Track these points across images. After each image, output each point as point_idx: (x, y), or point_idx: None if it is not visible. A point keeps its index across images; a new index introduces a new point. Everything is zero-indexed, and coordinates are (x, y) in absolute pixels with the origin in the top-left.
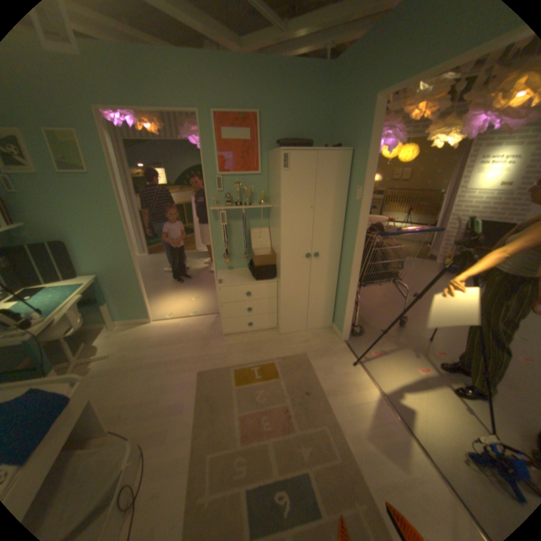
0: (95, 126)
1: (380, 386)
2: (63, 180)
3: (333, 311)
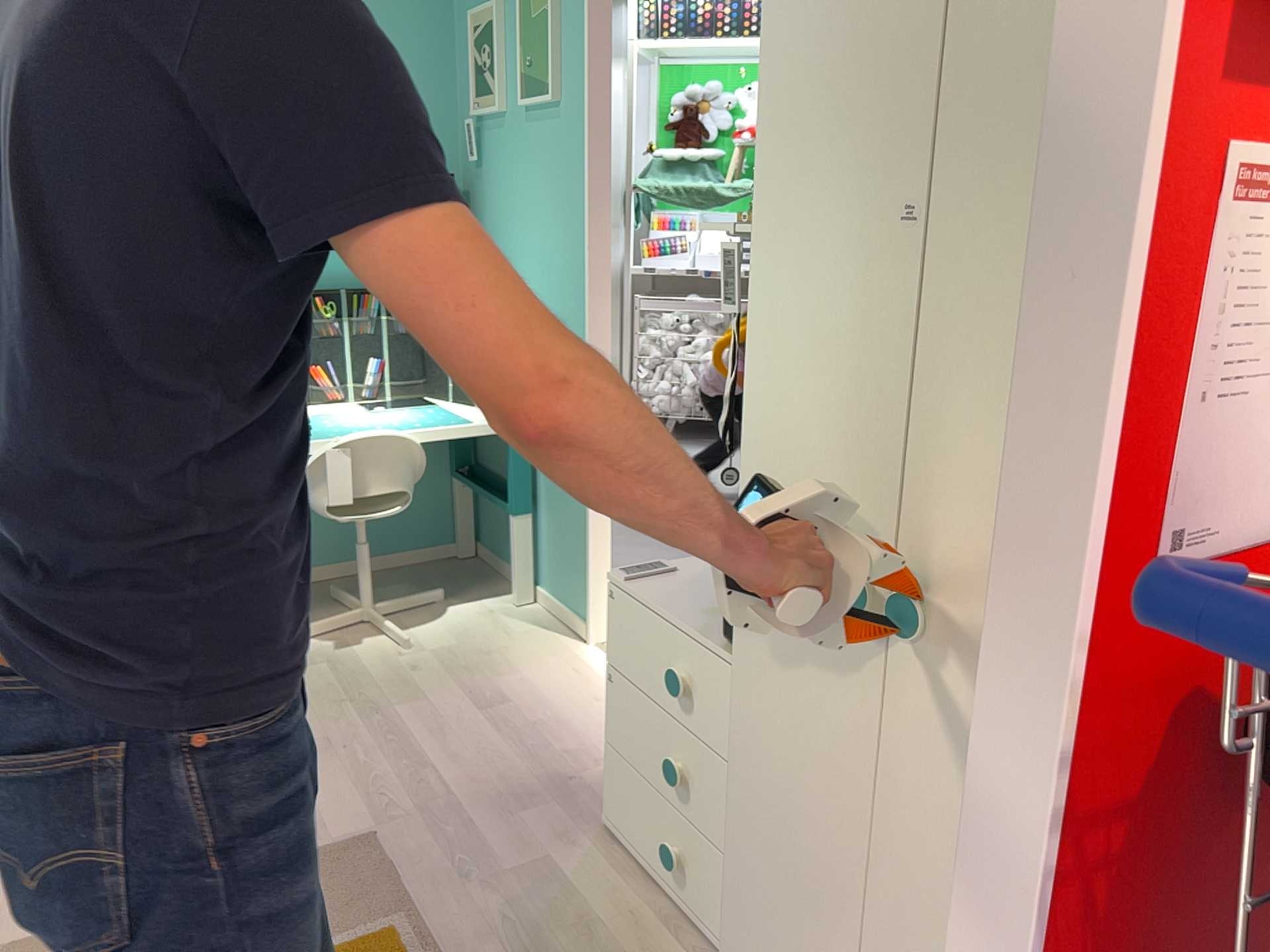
0: None
1: None
2: (529, 126)
3: None
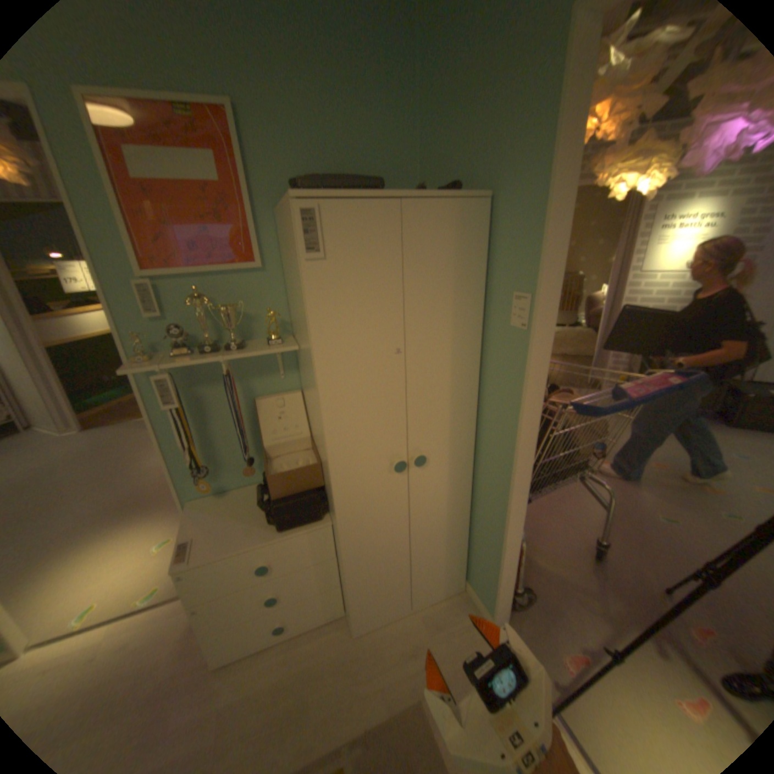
0: None
1: None
2: None
3: (468, 560)
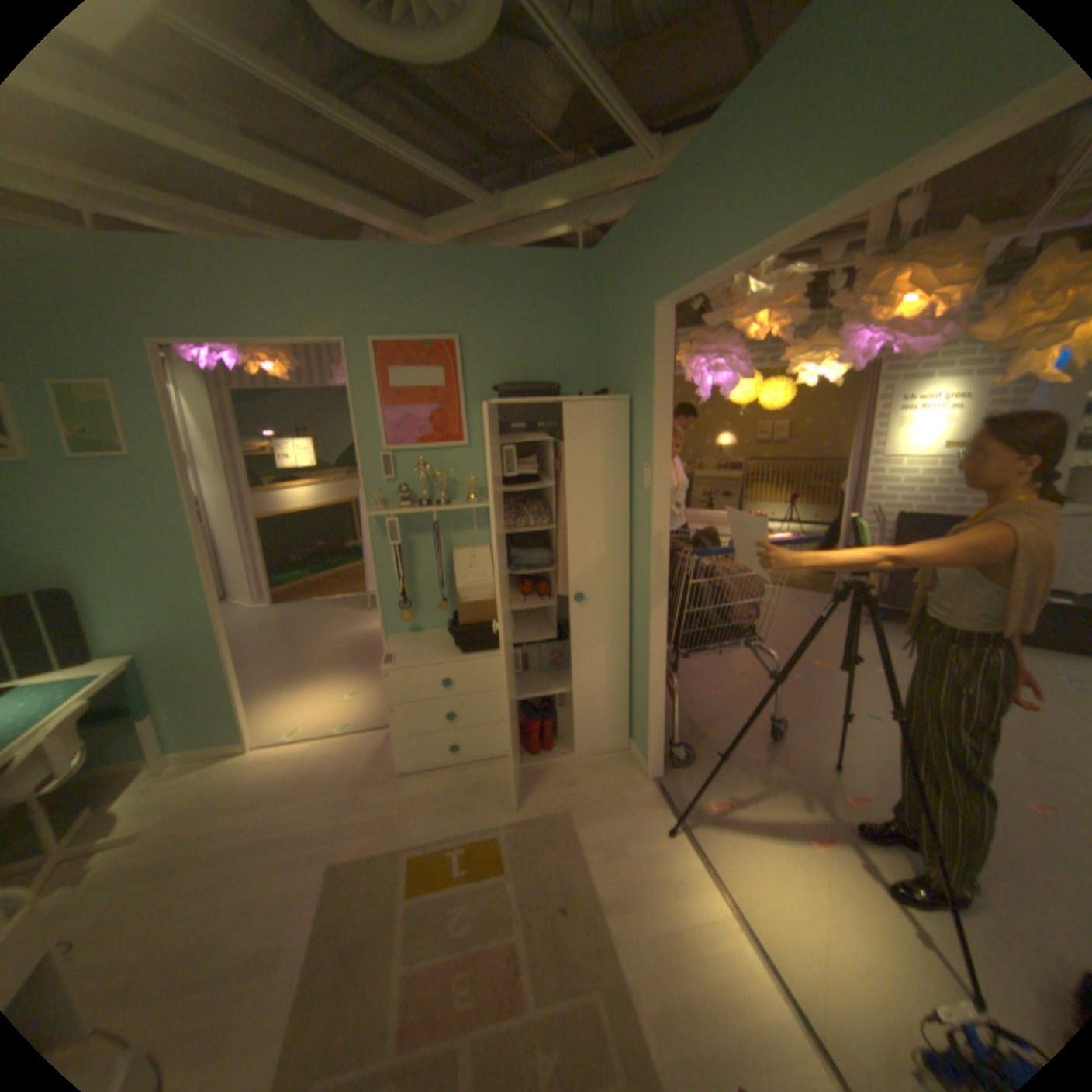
0: (149, 374)
1: (727, 884)
2: (81, 471)
3: (630, 713)
